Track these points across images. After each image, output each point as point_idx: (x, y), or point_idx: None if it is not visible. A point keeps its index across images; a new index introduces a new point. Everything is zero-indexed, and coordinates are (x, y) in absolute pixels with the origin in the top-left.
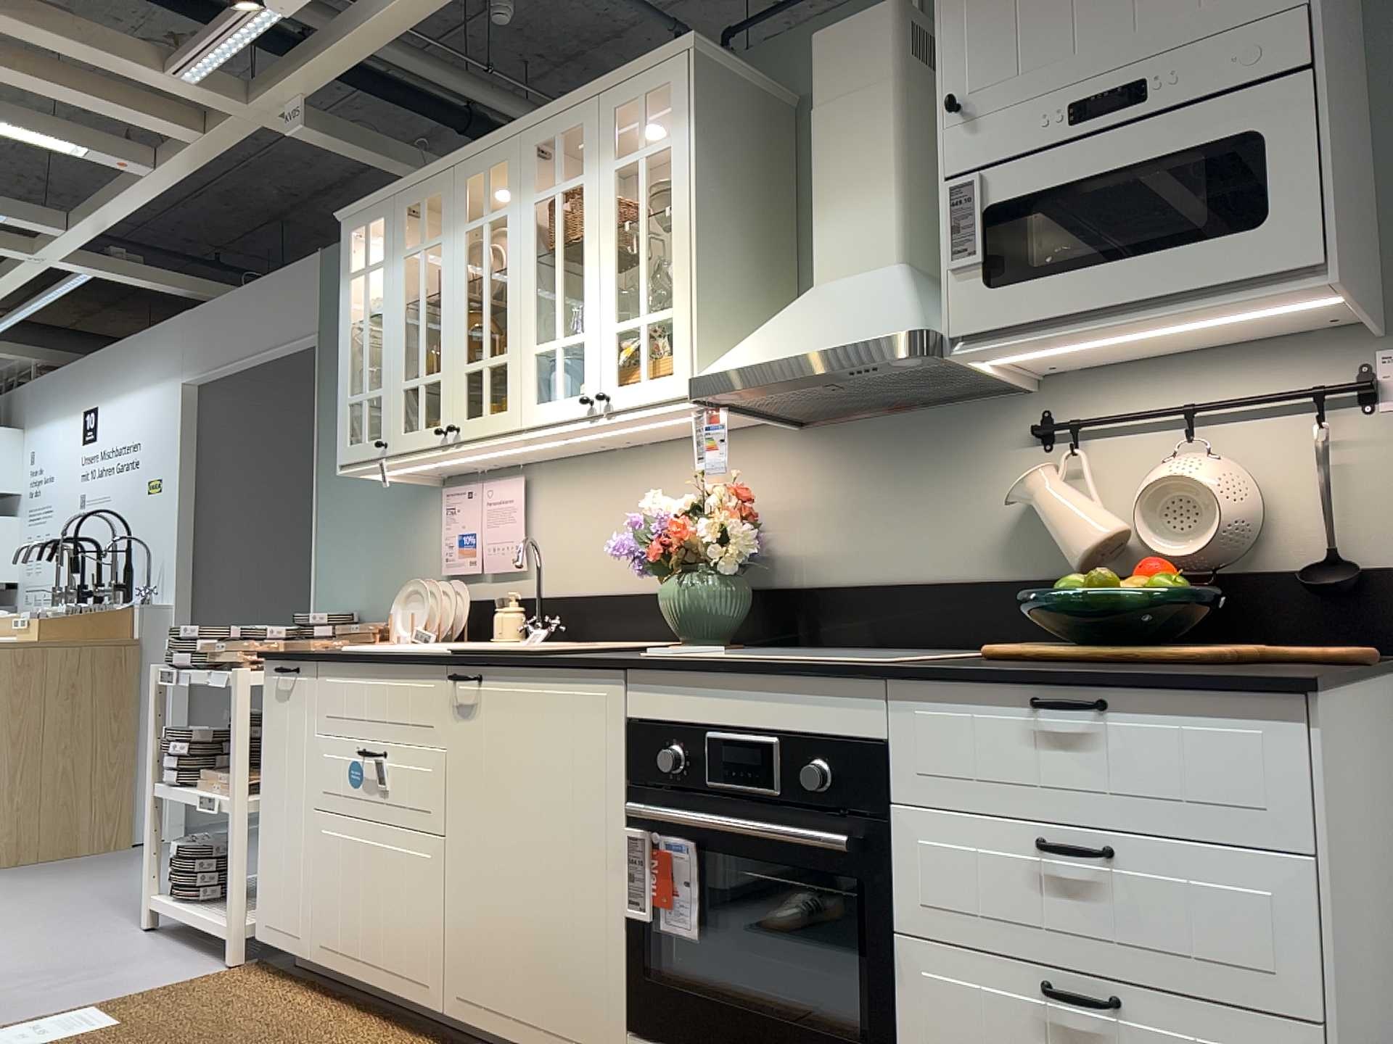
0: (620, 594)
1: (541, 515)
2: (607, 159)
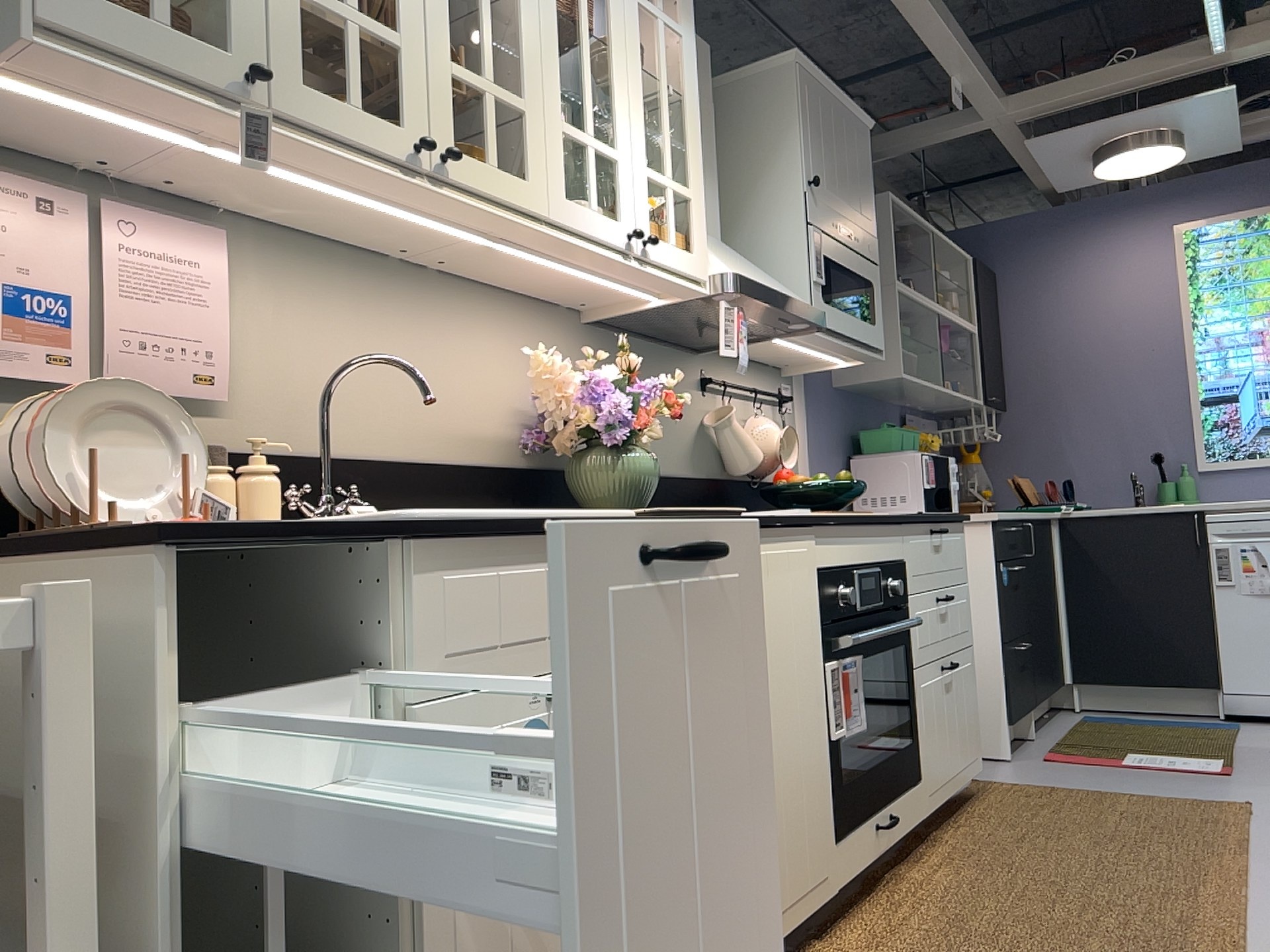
0: (409, 462)
1: (250, 313)
2: None
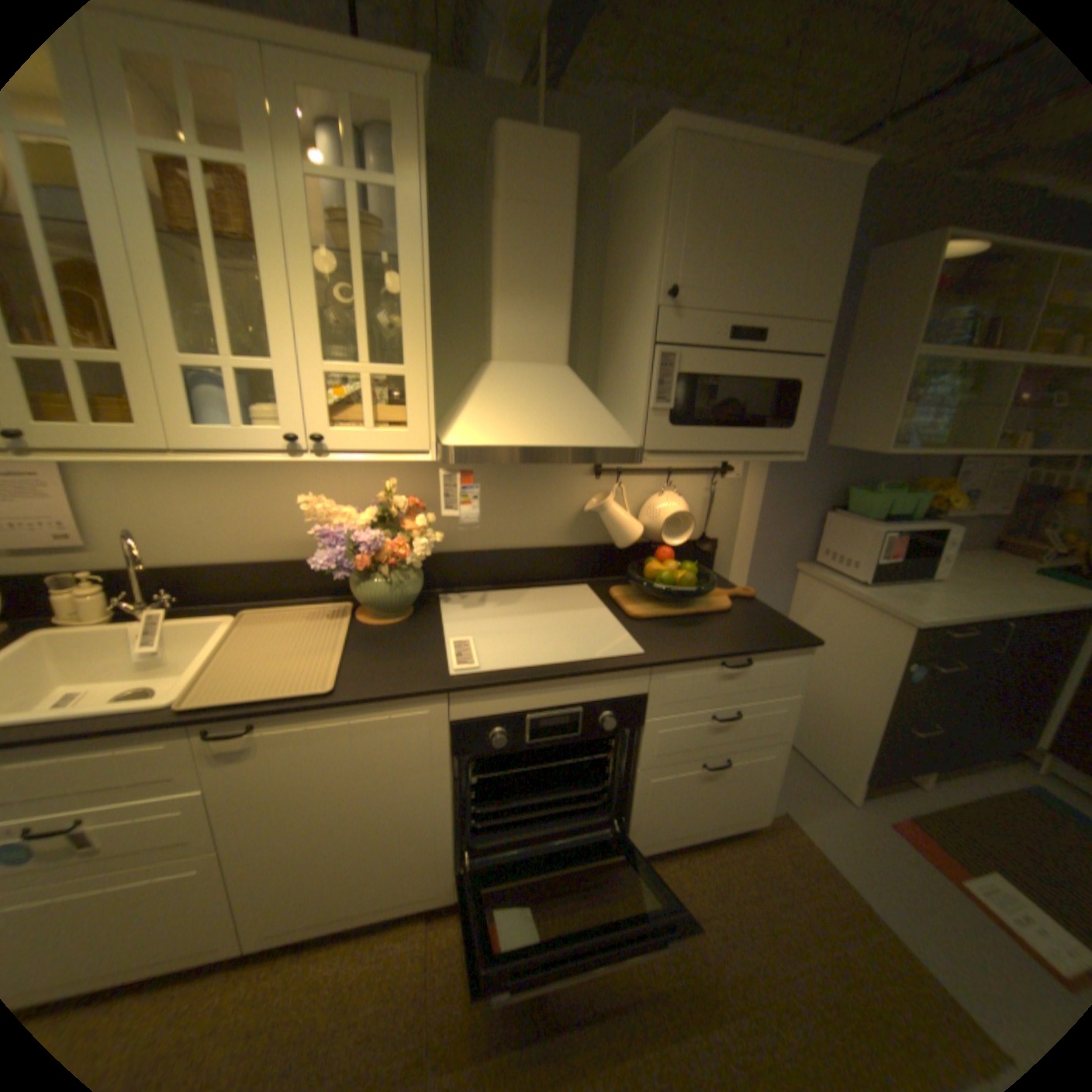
0: (242, 563)
1: (96, 490)
2: (290, 150)
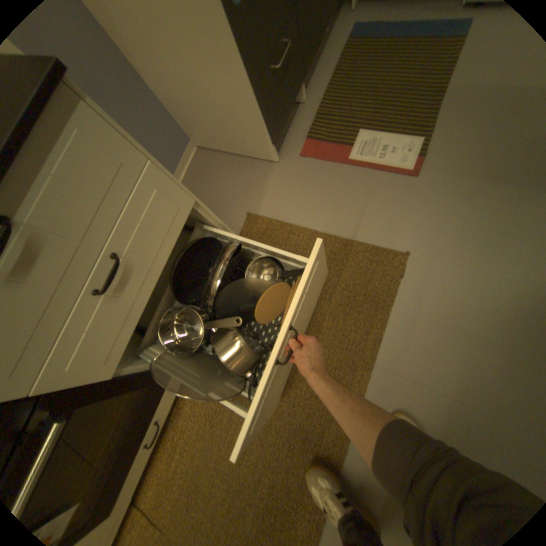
0: None
1: None
2: None
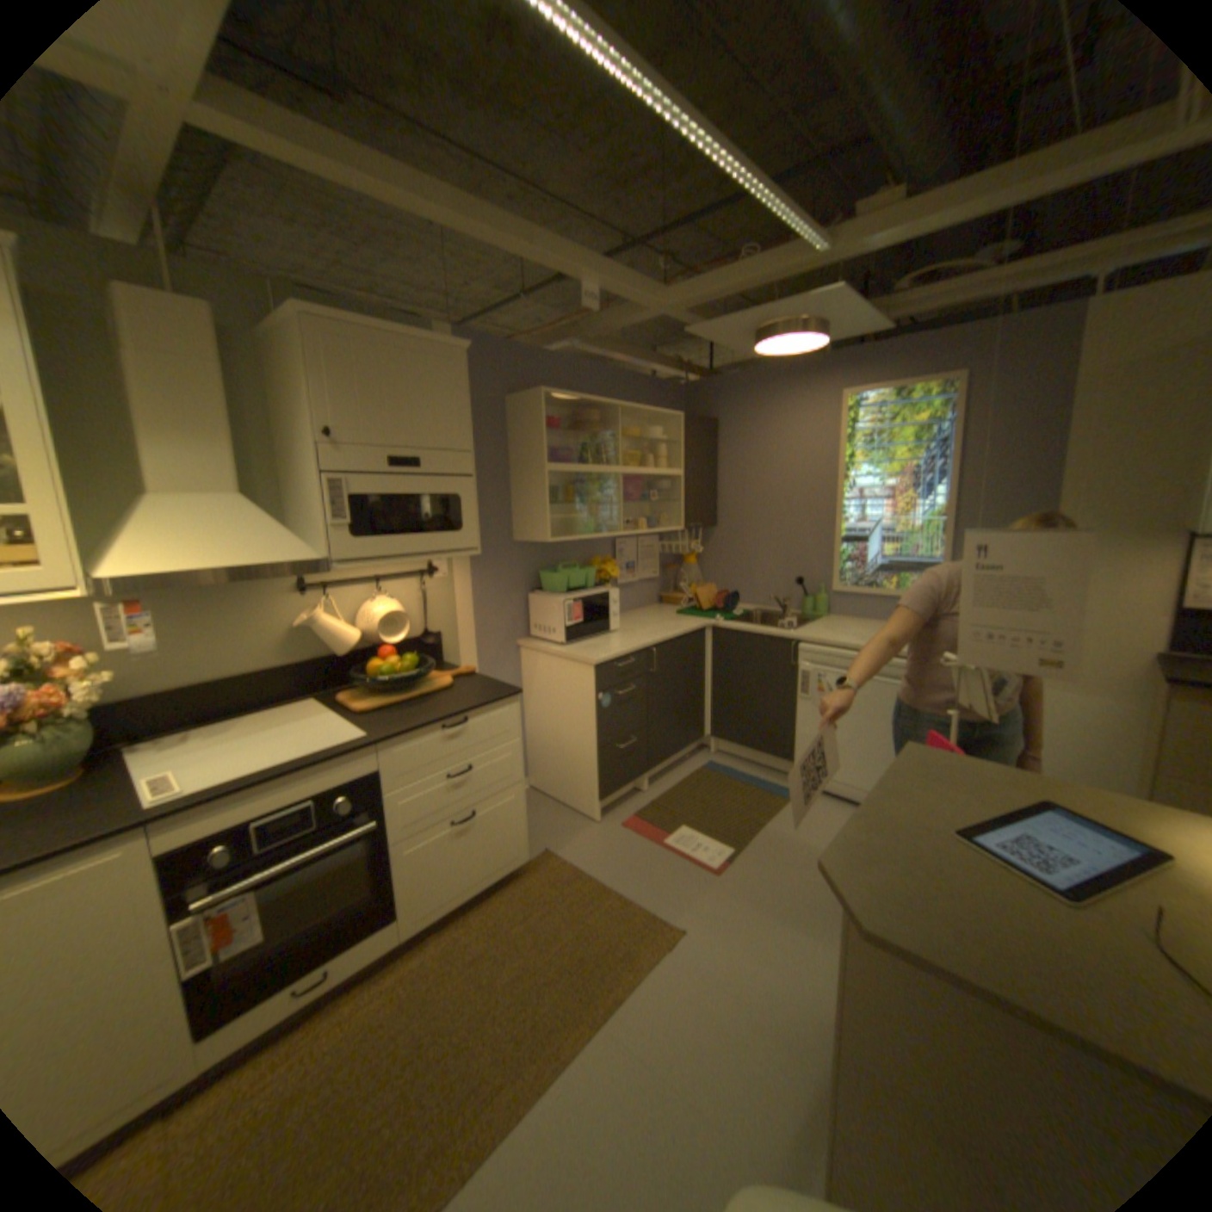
0: None
1: None
2: None
